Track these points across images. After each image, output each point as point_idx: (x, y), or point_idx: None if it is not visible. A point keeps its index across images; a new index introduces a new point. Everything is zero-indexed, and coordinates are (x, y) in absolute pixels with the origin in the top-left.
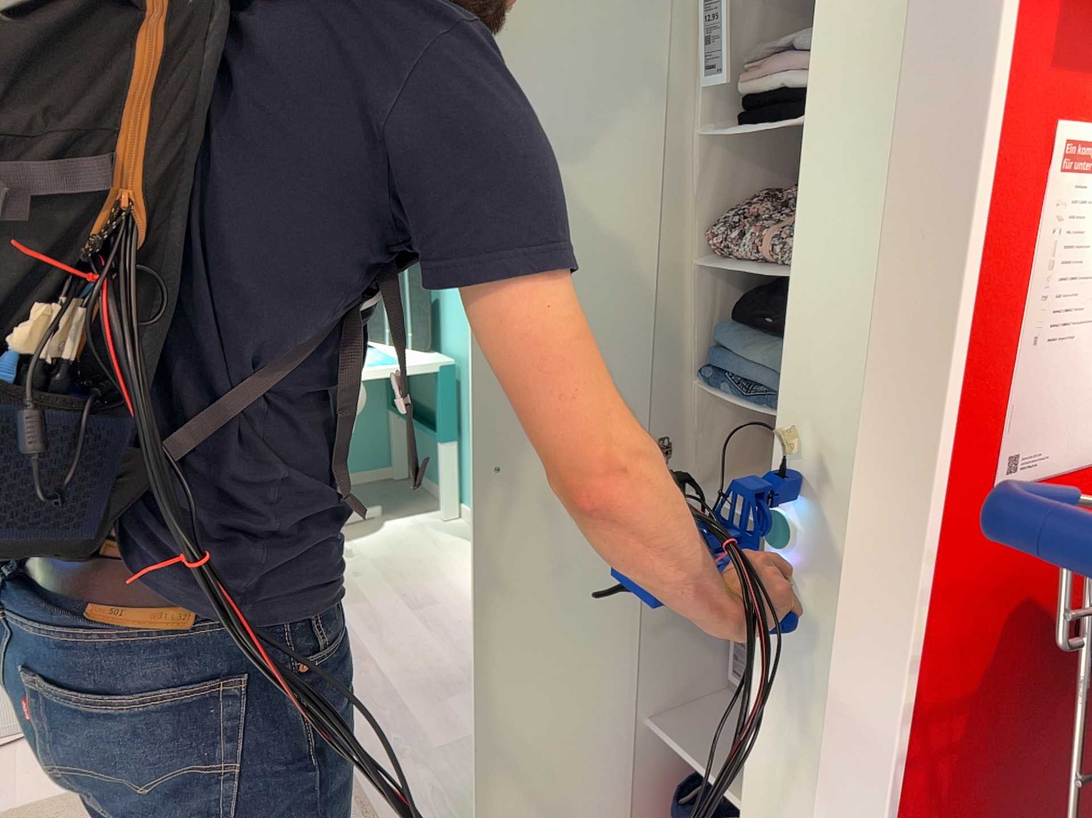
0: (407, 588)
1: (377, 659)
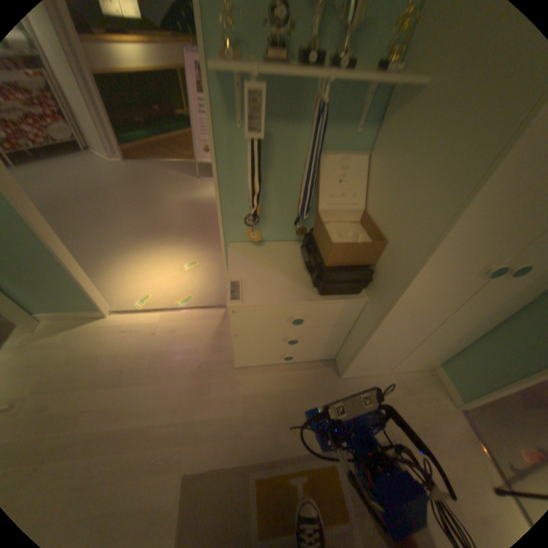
0: (89, 379)
1: (150, 421)
